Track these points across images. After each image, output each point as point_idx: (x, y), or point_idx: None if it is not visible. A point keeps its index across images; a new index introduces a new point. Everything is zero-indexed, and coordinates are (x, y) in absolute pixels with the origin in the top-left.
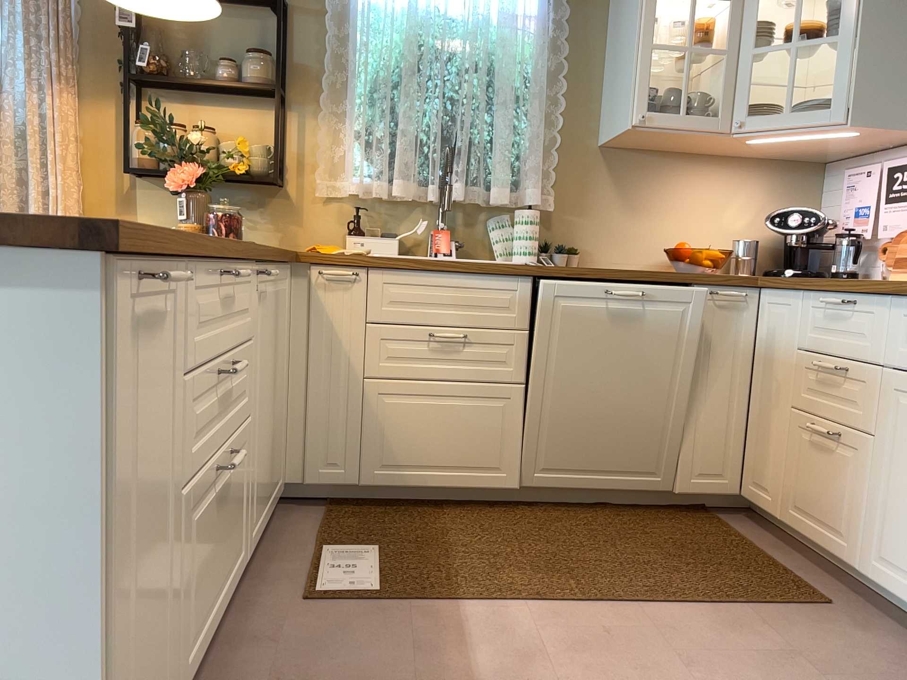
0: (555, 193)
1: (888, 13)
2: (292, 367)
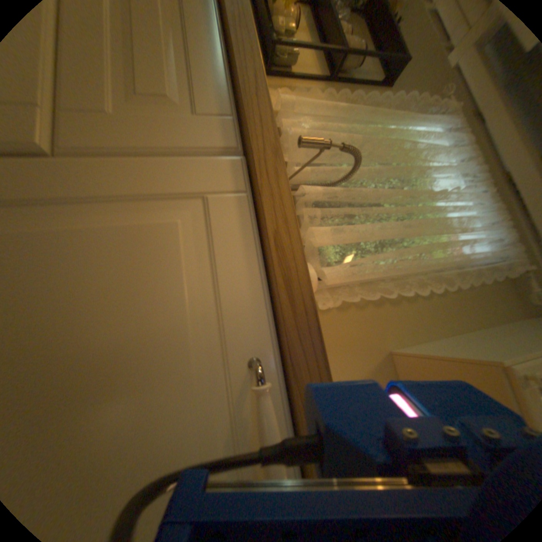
0: (335, 311)
1: None
2: None
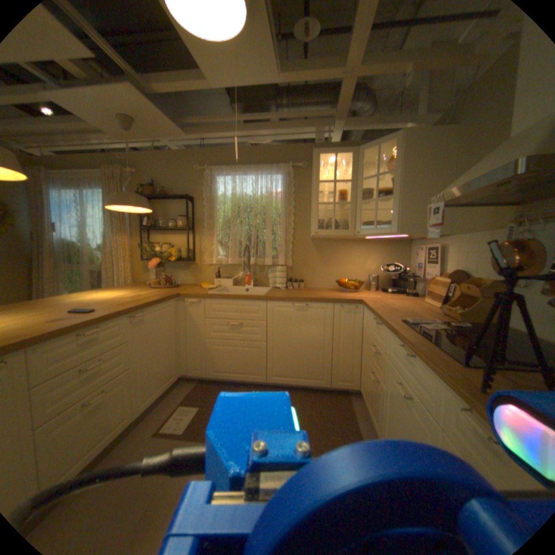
0: (291, 260)
1: (414, 184)
2: (181, 334)
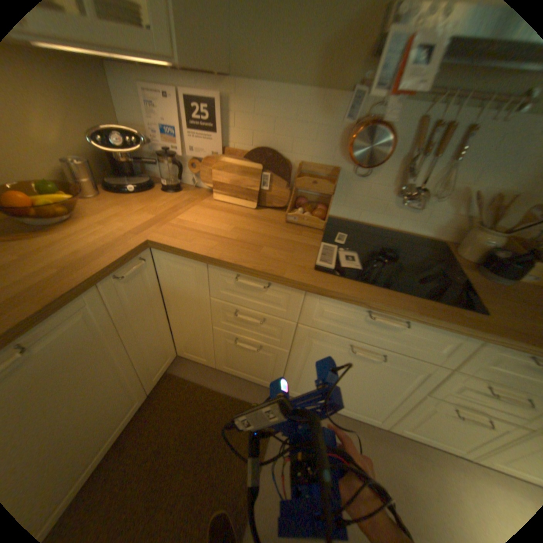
0: None
1: None
2: None
